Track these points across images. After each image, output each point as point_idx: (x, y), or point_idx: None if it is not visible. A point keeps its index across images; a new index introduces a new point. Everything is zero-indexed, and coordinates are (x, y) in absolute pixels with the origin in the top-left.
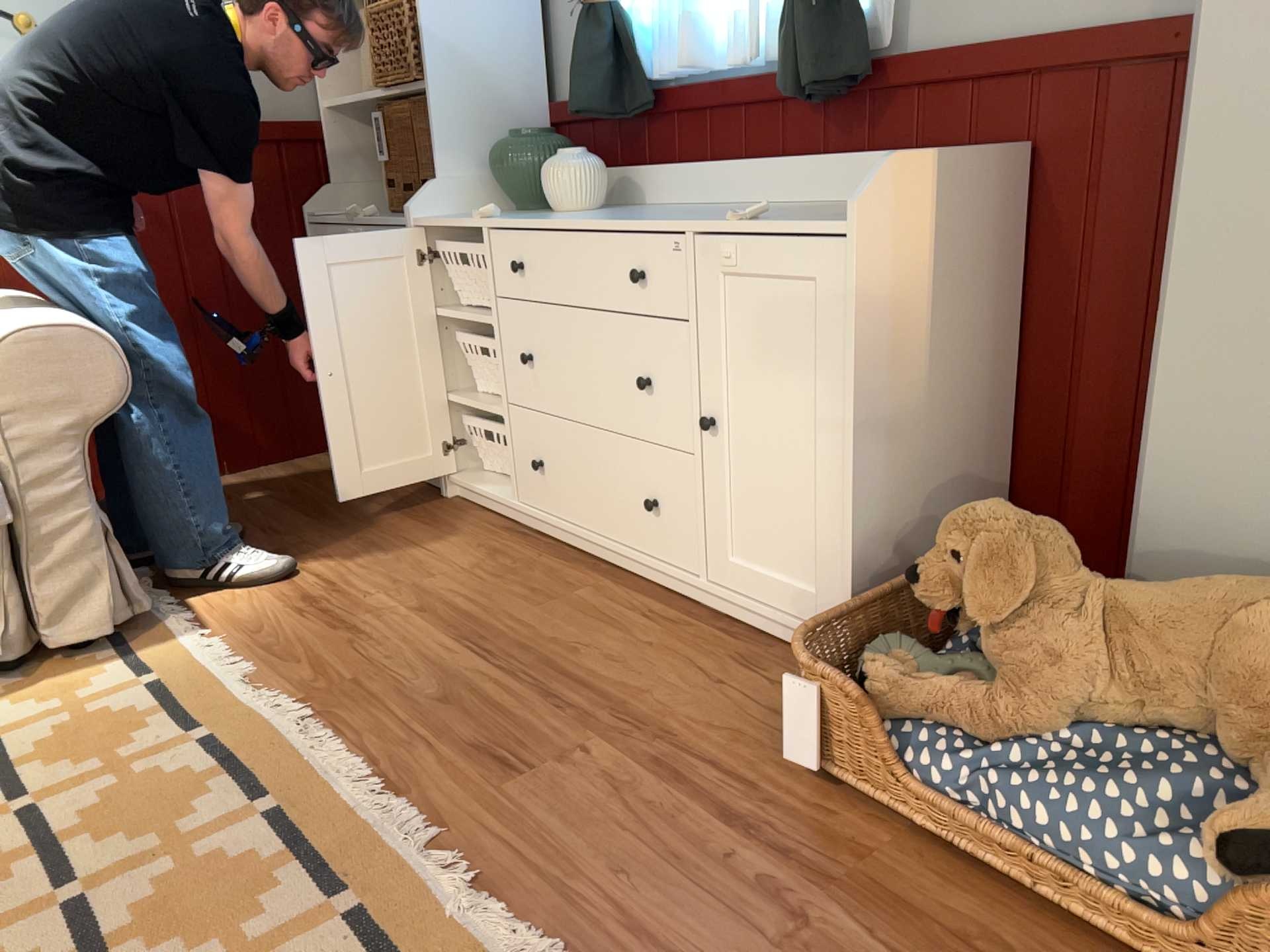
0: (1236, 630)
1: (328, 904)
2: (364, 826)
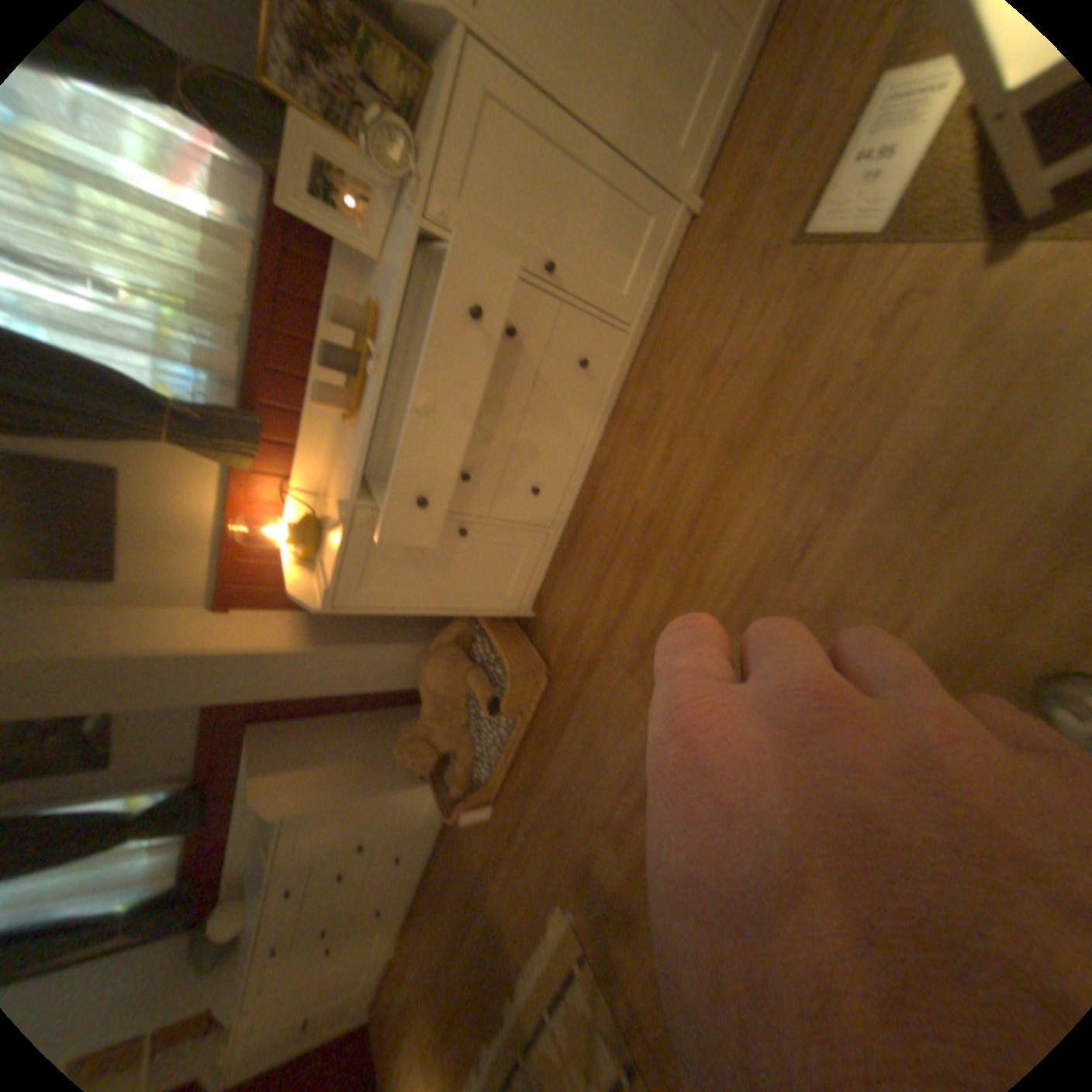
0: (429, 684)
1: (540, 1017)
2: (517, 1000)
